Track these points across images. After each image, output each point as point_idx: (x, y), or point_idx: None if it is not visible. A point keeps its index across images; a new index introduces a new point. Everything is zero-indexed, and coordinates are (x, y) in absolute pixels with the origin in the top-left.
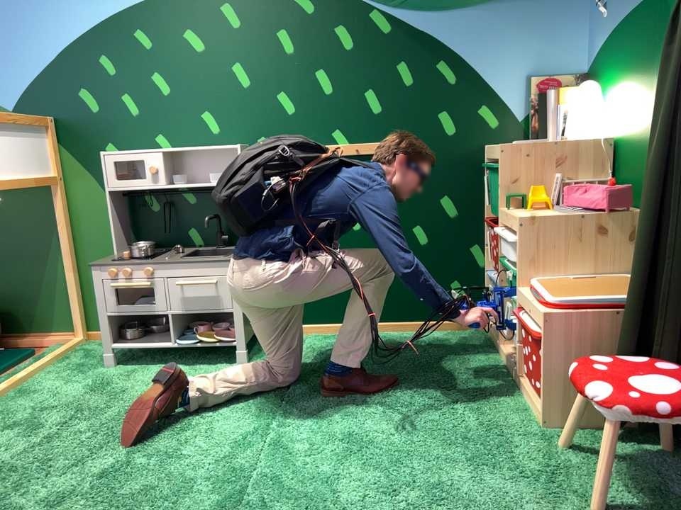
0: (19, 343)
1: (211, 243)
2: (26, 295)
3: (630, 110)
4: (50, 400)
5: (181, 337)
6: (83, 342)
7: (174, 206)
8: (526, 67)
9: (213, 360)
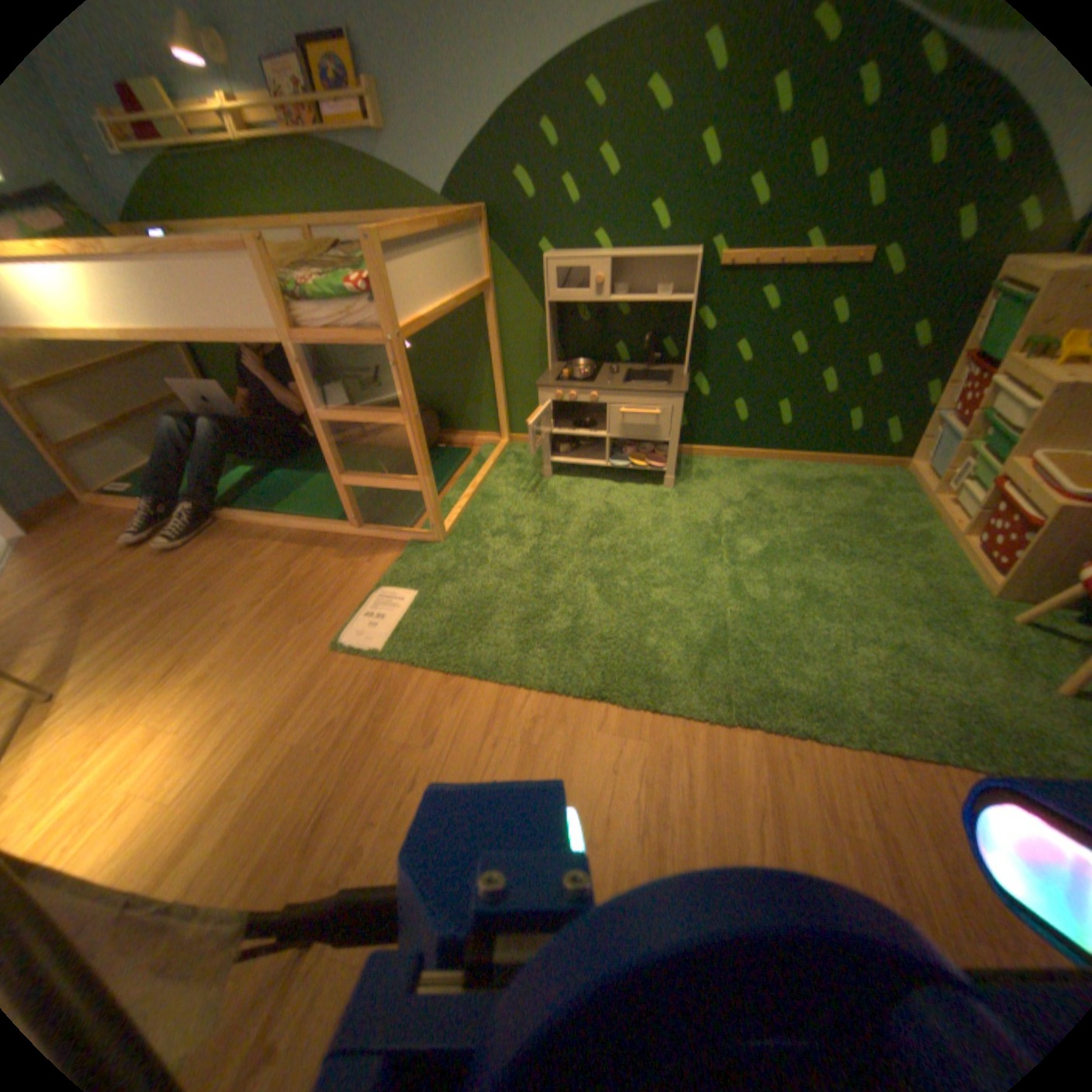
0: (451, 438)
1: (636, 357)
2: (454, 396)
3: None
4: (512, 506)
5: (608, 454)
6: (506, 443)
7: (603, 315)
8: None
9: (635, 477)
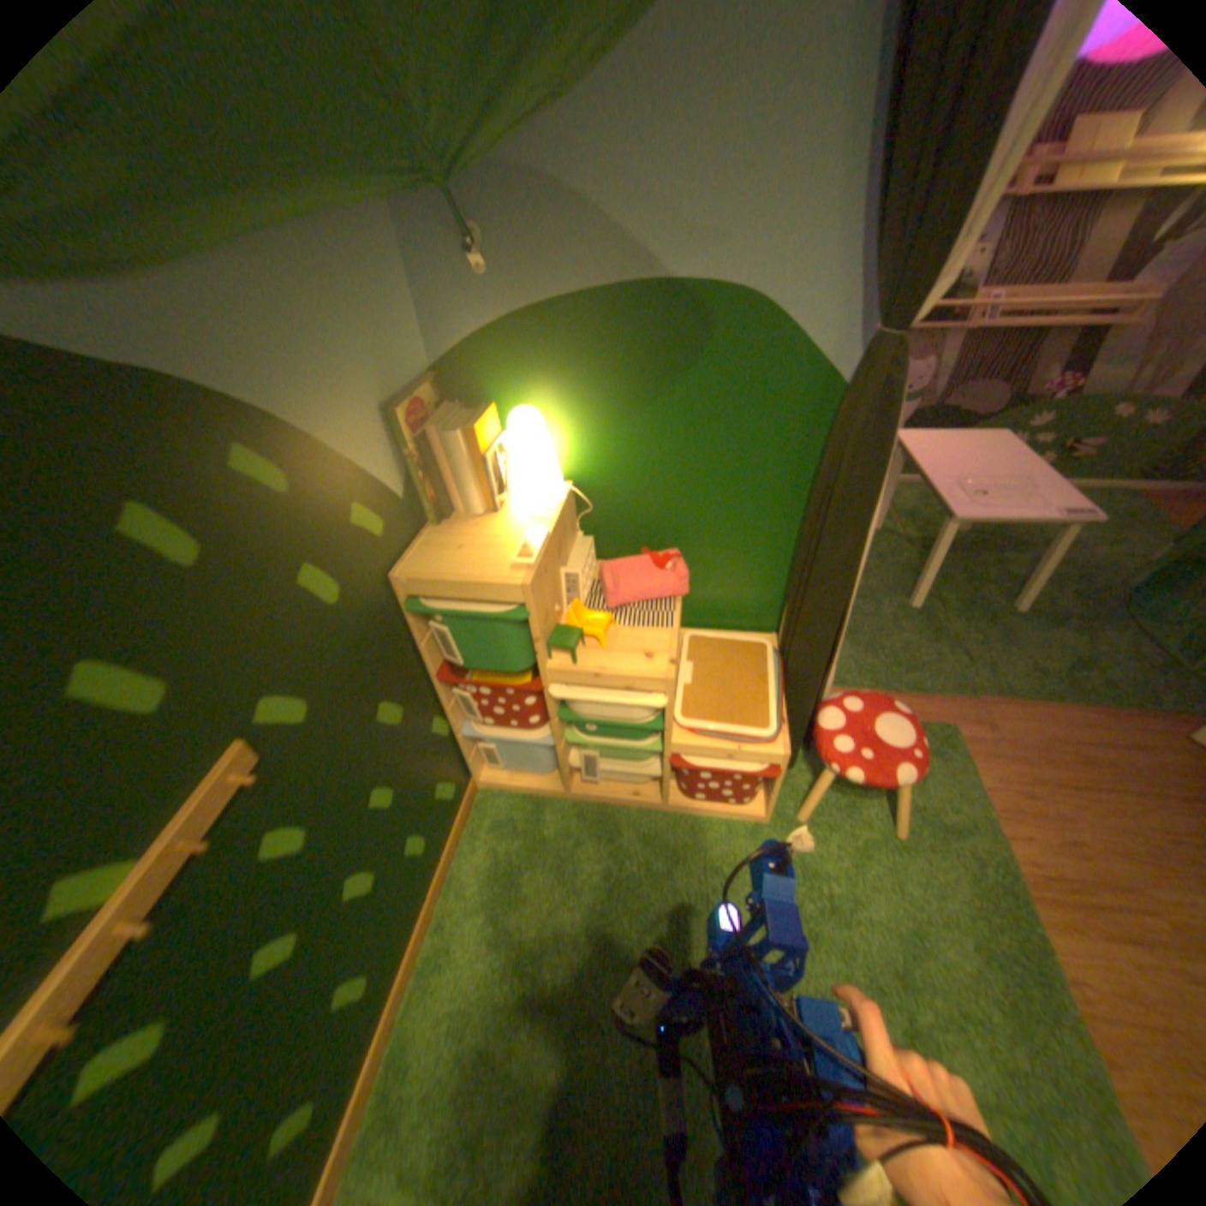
0: None
1: None
2: None
3: (611, 445)
4: None
5: None
6: None
7: None
8: (377, 386)
9: None
